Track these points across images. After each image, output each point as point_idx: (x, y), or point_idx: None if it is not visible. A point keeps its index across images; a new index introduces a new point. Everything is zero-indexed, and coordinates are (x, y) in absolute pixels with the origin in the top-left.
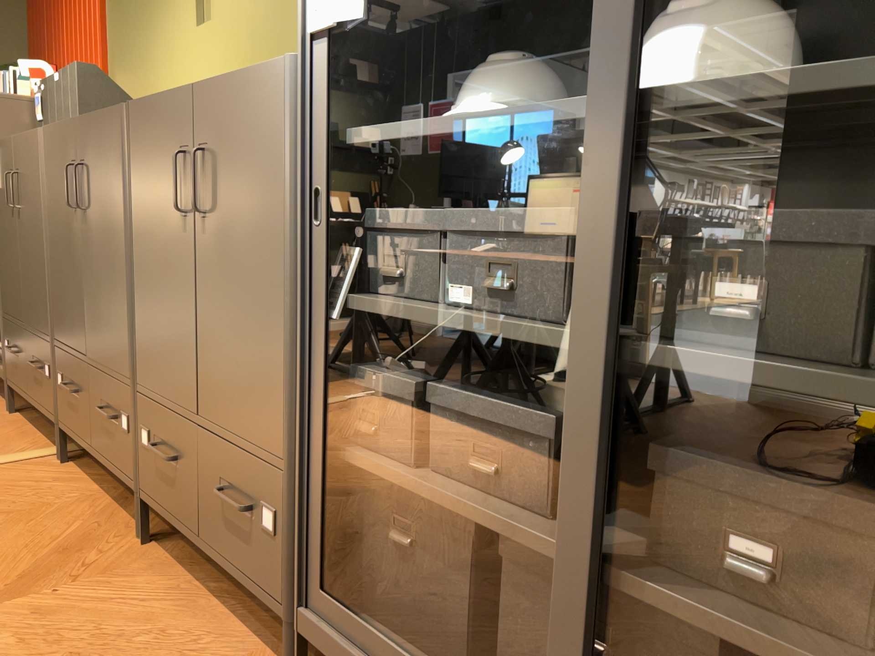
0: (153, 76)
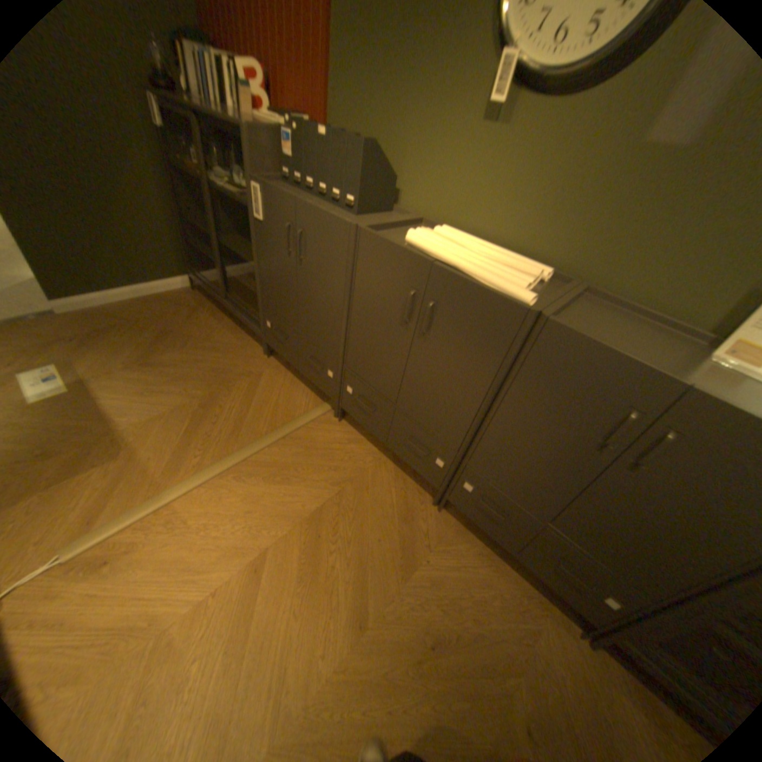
0: (399, 133)
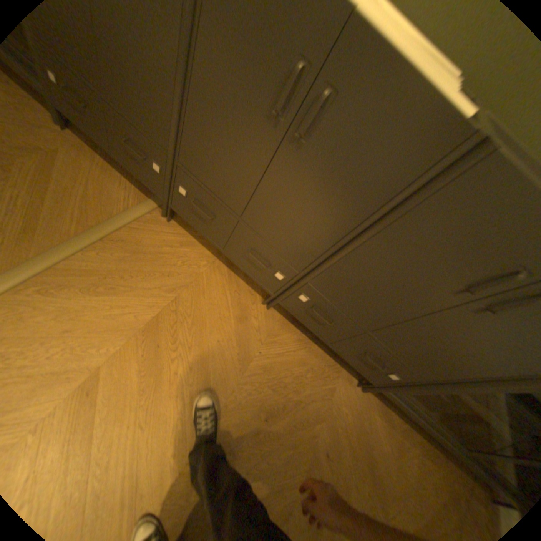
0: None
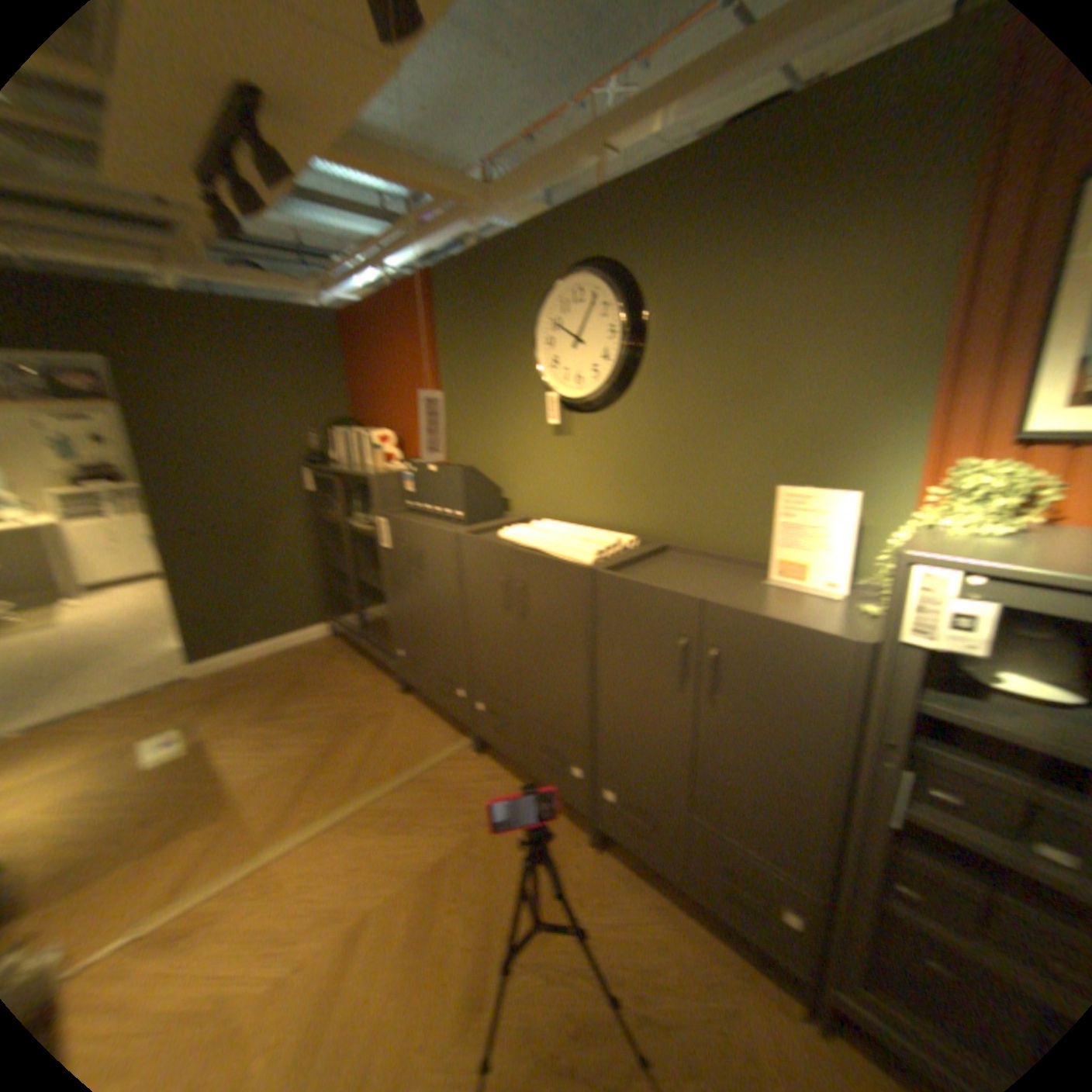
0: (498, 456)
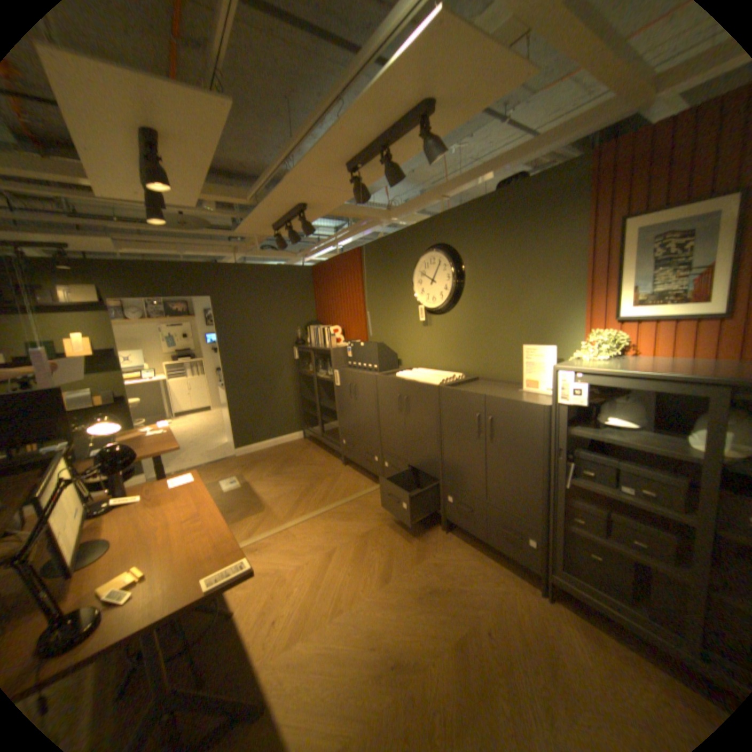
0: (396, 338)
